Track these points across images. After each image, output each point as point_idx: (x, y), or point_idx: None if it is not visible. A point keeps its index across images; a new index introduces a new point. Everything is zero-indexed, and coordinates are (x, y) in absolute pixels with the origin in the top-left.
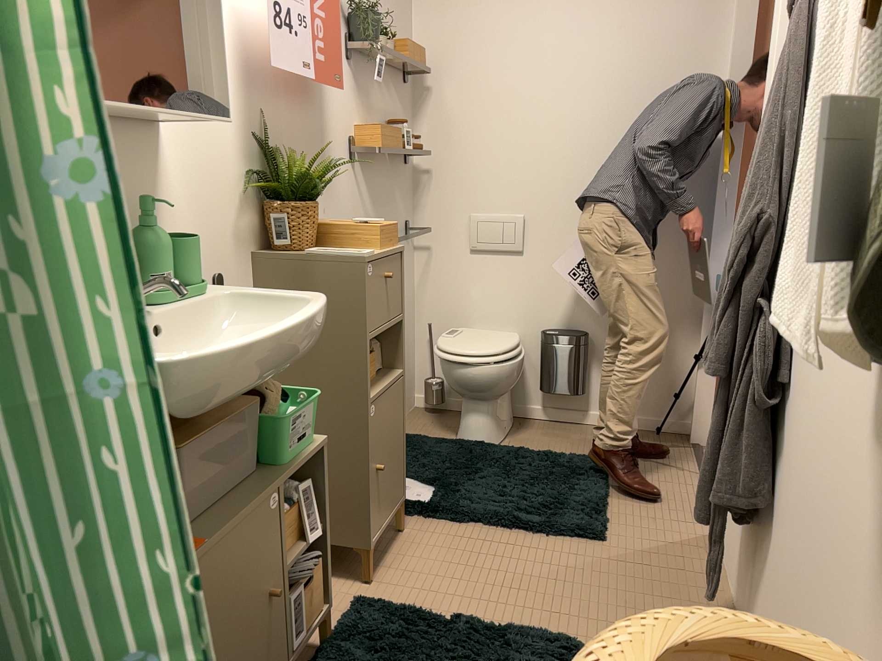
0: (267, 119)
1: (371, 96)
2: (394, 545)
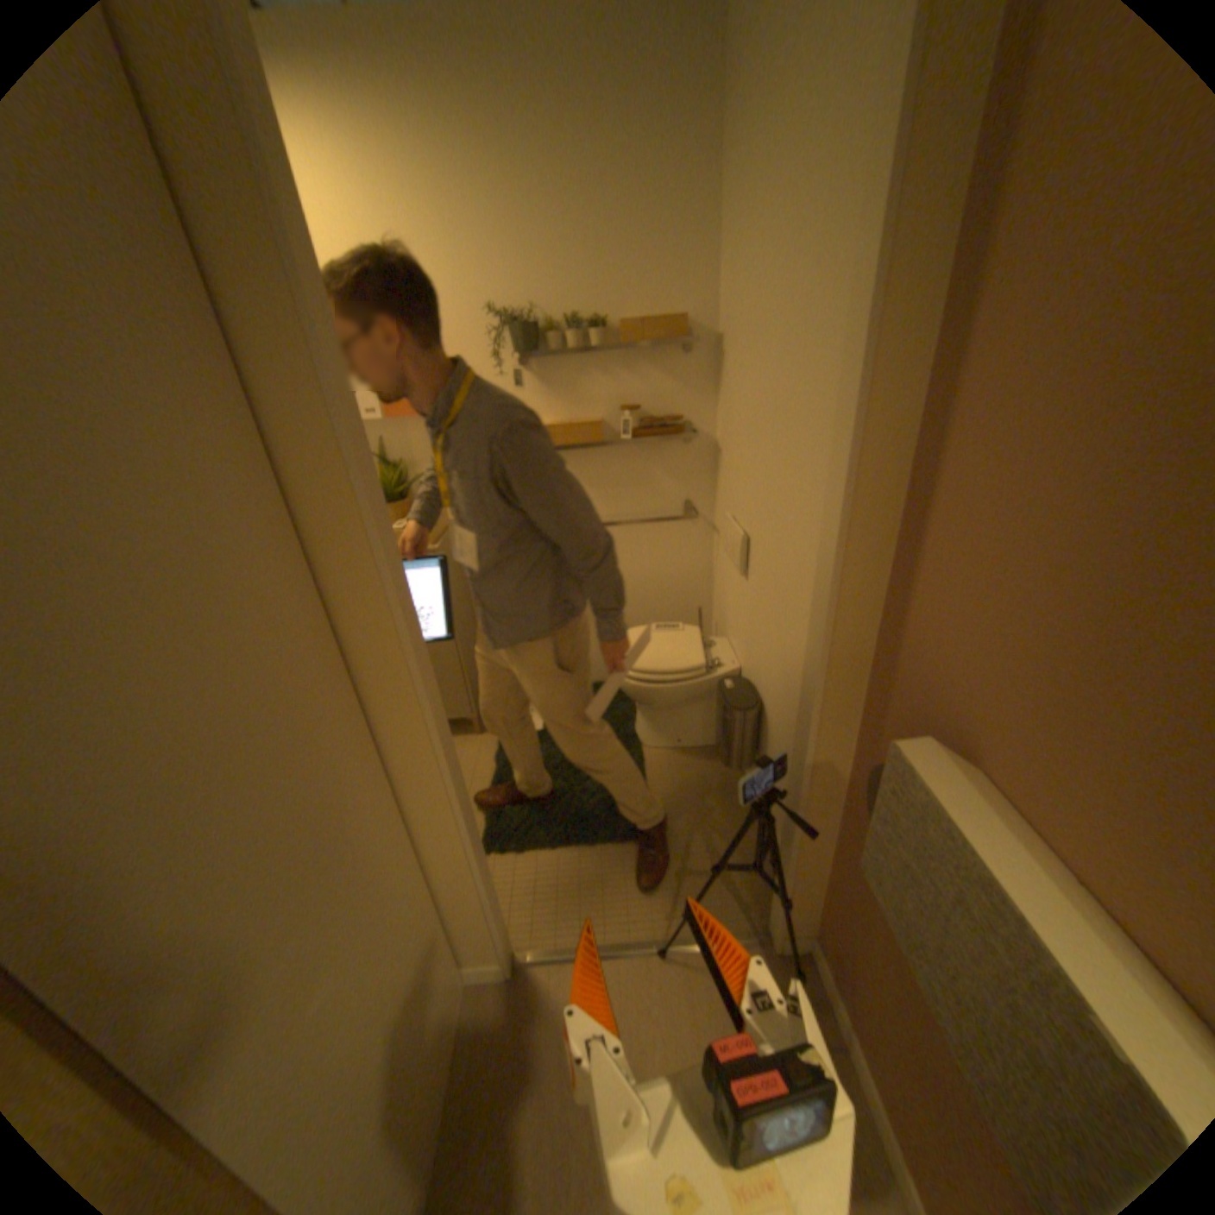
0: (382, 441)
1: (577, 384)
2: (457, 737)
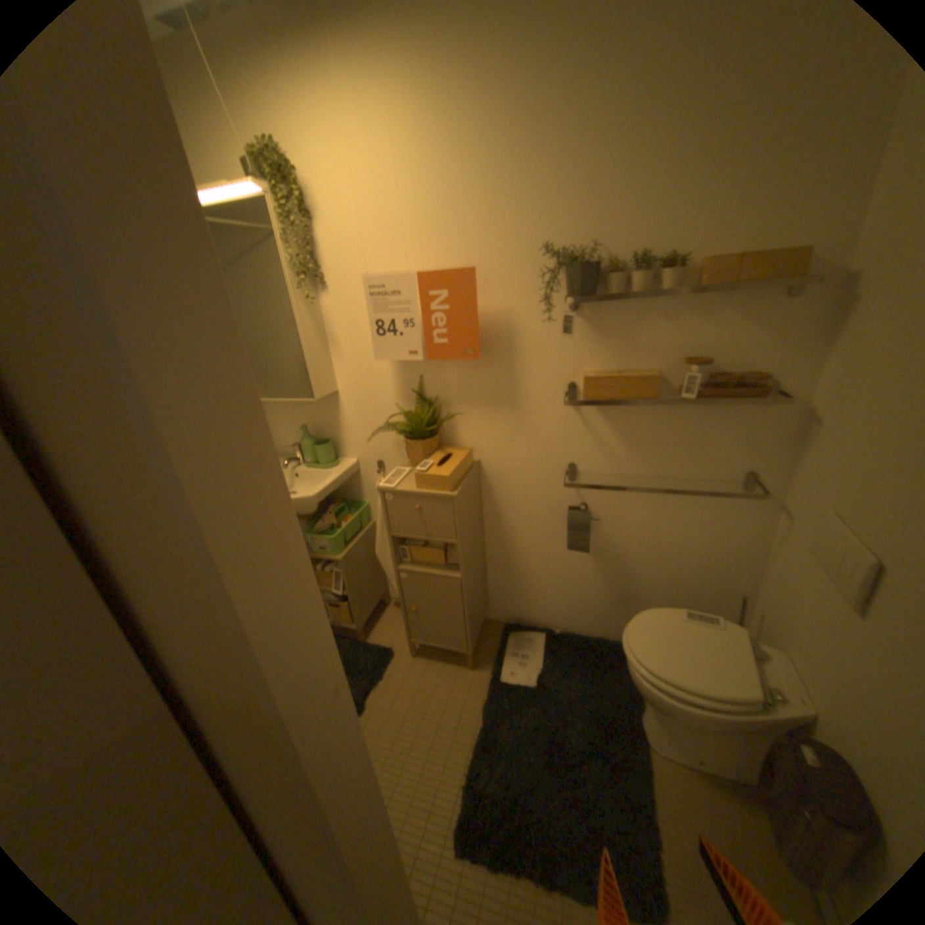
0: (421, 378)
1: (633, 329)
2: (450, 665)
